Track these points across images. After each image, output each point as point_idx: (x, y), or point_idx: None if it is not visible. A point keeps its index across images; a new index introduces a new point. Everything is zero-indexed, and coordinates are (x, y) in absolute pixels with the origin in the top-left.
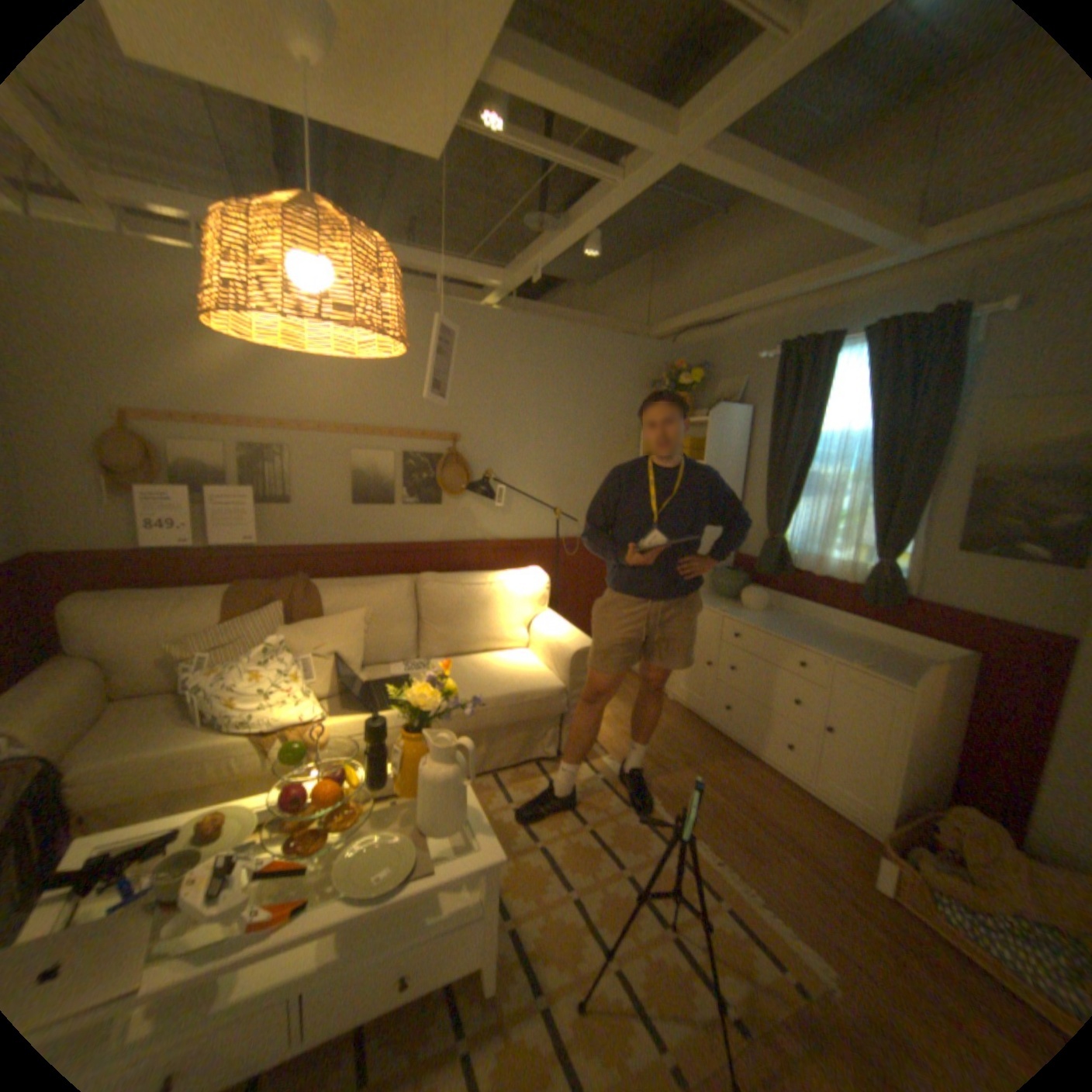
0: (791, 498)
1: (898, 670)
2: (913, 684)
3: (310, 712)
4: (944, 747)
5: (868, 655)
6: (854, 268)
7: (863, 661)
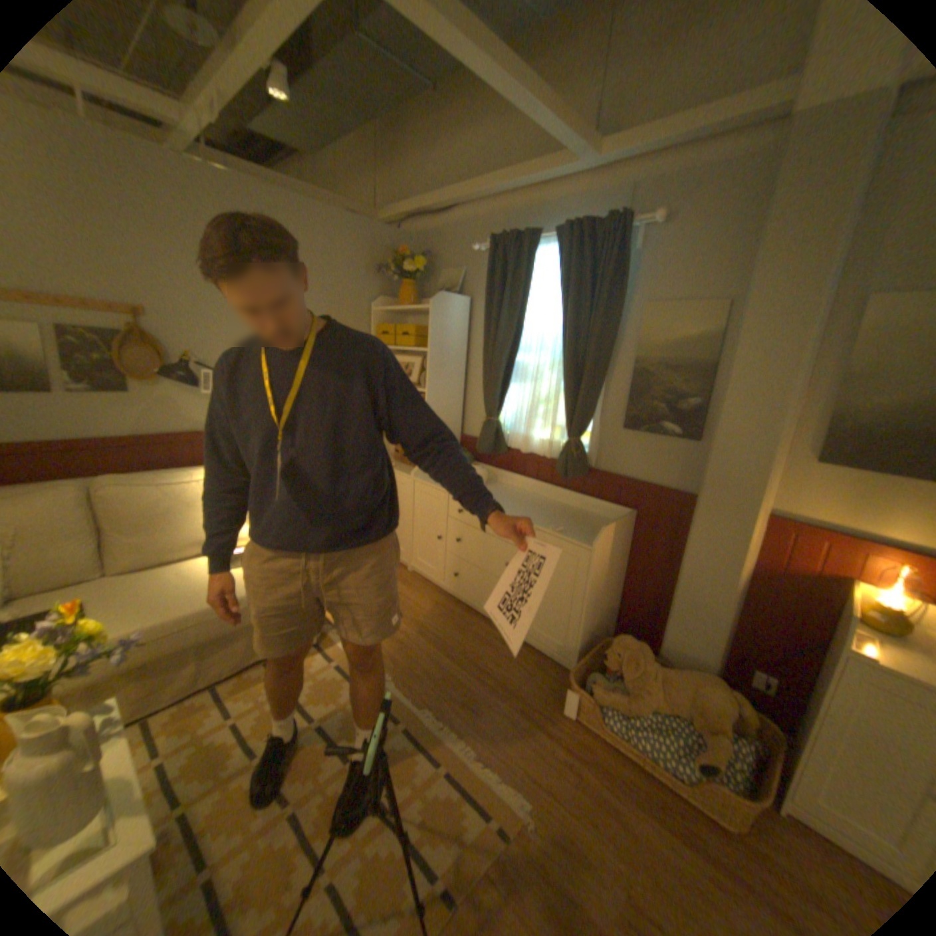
0: (503, 385)
1: (581, 531)
2: (590, 543)
3: None
4: (612, 587)
5: (560, 520)
6: (548, 170)
7: (556, 526)
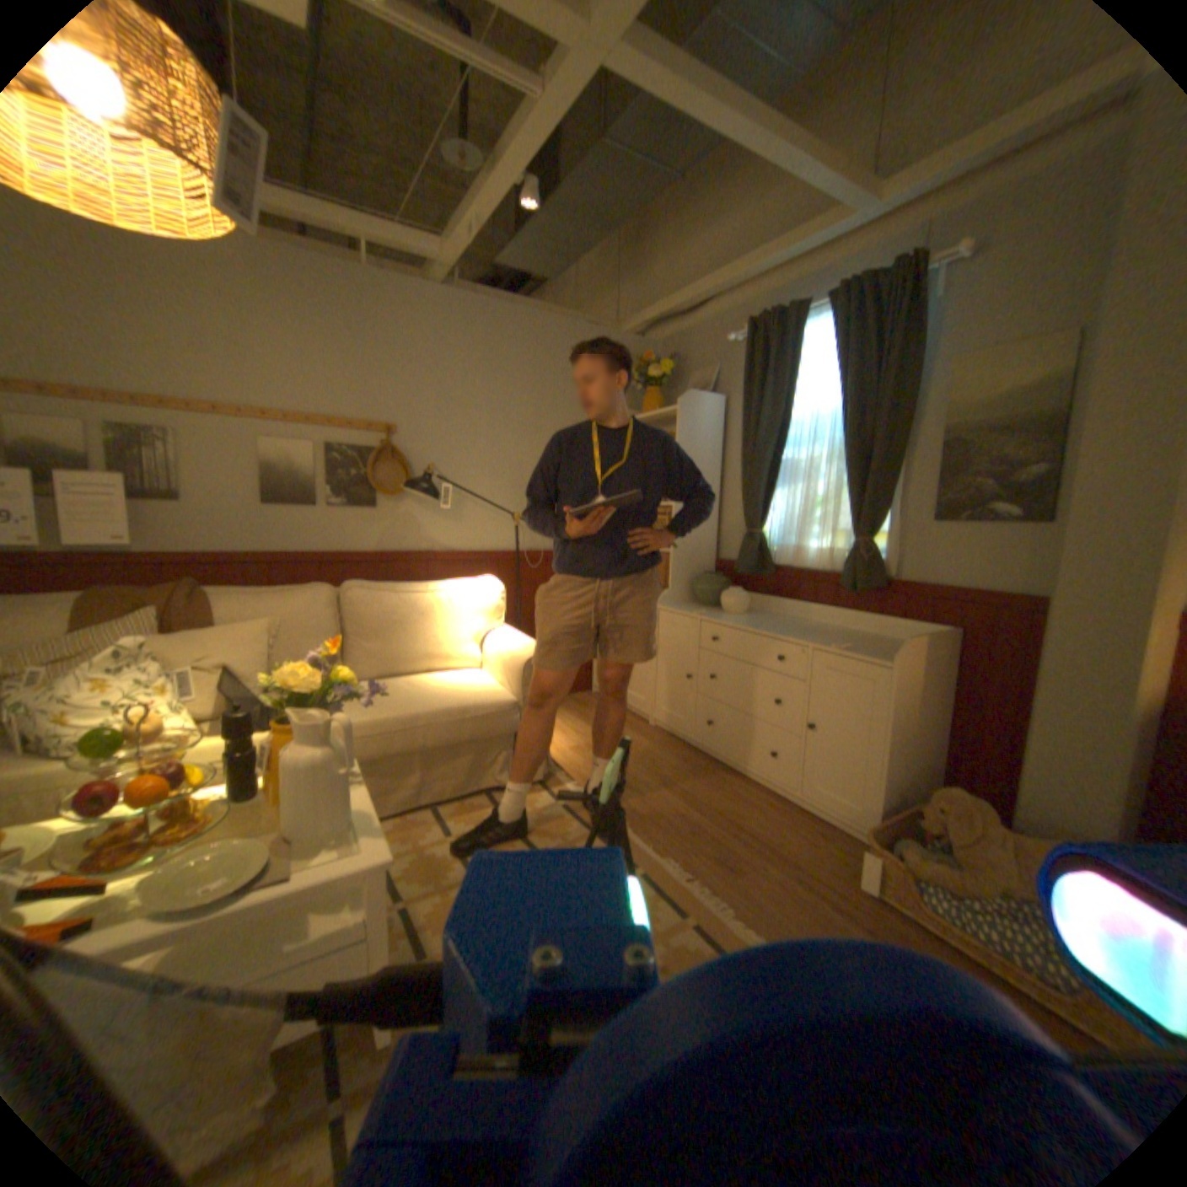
0: (769, 488)
1: (879, 651)
2: (892, 660)
3: (179, 727)
4: (931, 734)
5: (850, 641)
6: (818, 232)
7: (843, 644)
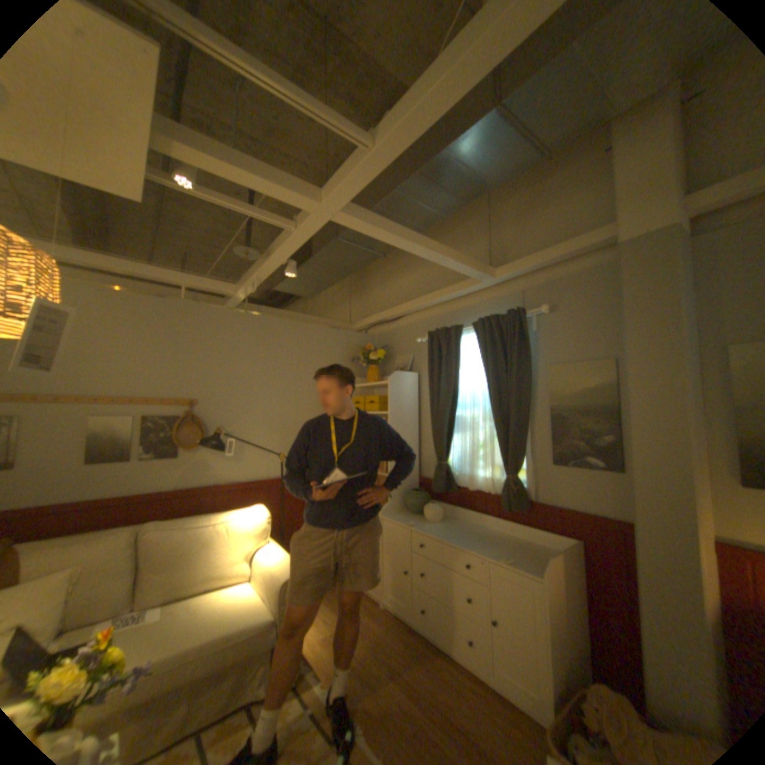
0: (448, 434)
1: (532, 563)
2: (542, 575)
3: None
4: (576, 625)
5: (512, 552)
6: (462, 289)
7: (508, 558)
